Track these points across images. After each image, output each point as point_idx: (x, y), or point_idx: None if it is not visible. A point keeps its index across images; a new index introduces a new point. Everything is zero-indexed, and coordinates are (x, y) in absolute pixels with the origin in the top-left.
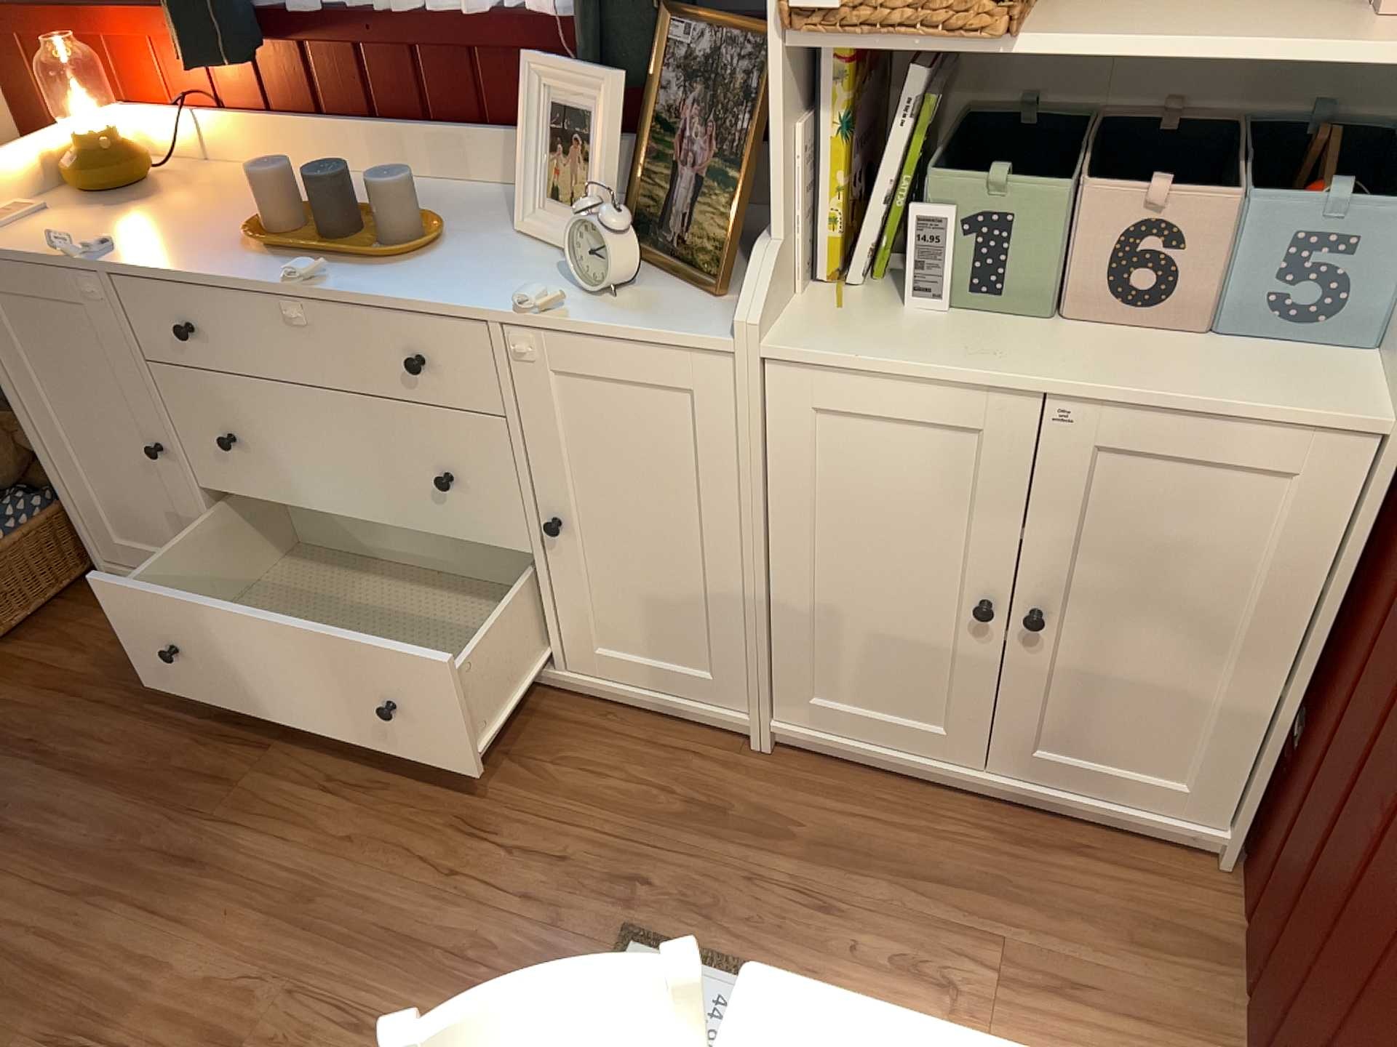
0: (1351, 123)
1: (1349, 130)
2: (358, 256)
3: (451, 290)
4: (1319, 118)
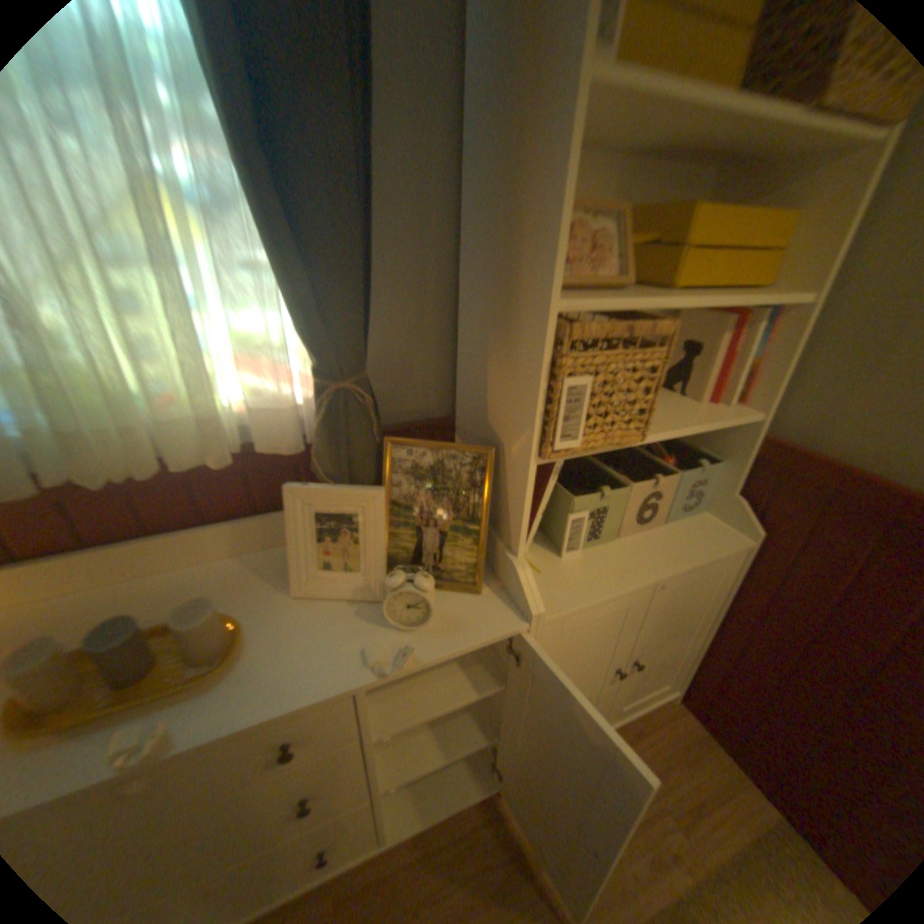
0: None
1: None
2: (173, 691)
3: (305, 685)
4: None
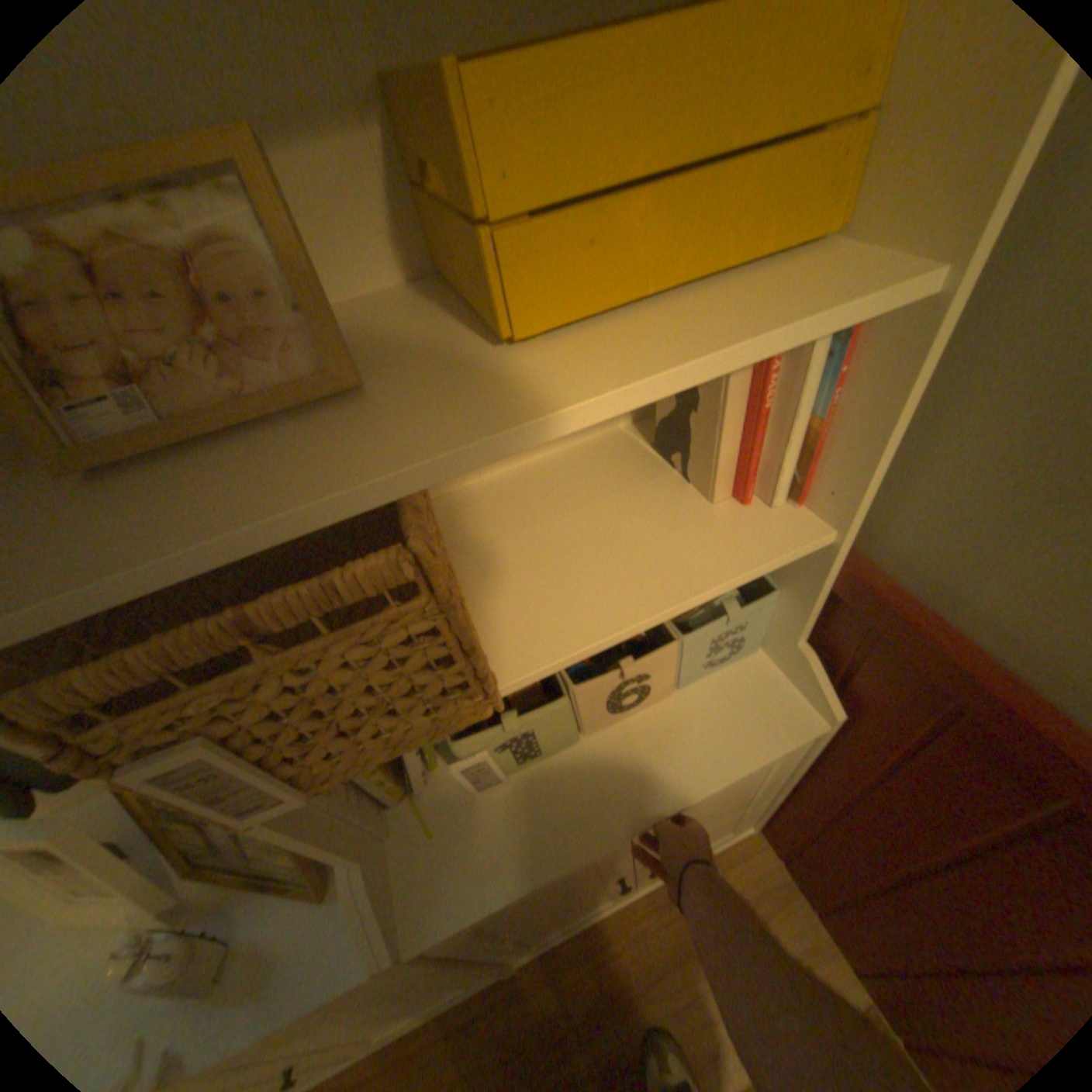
0: None
1: None
2: None
3: None
4: None
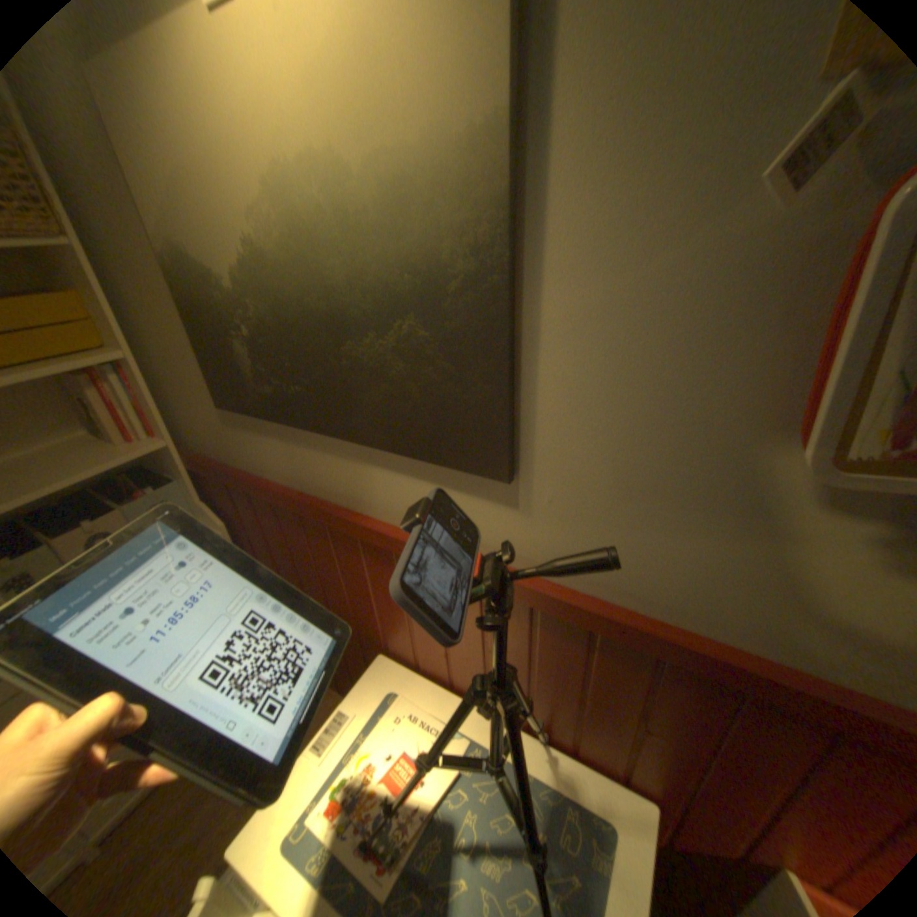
0: (124, 472)
1: (124, 474)
2: None
3: None
4: (112, 476)
